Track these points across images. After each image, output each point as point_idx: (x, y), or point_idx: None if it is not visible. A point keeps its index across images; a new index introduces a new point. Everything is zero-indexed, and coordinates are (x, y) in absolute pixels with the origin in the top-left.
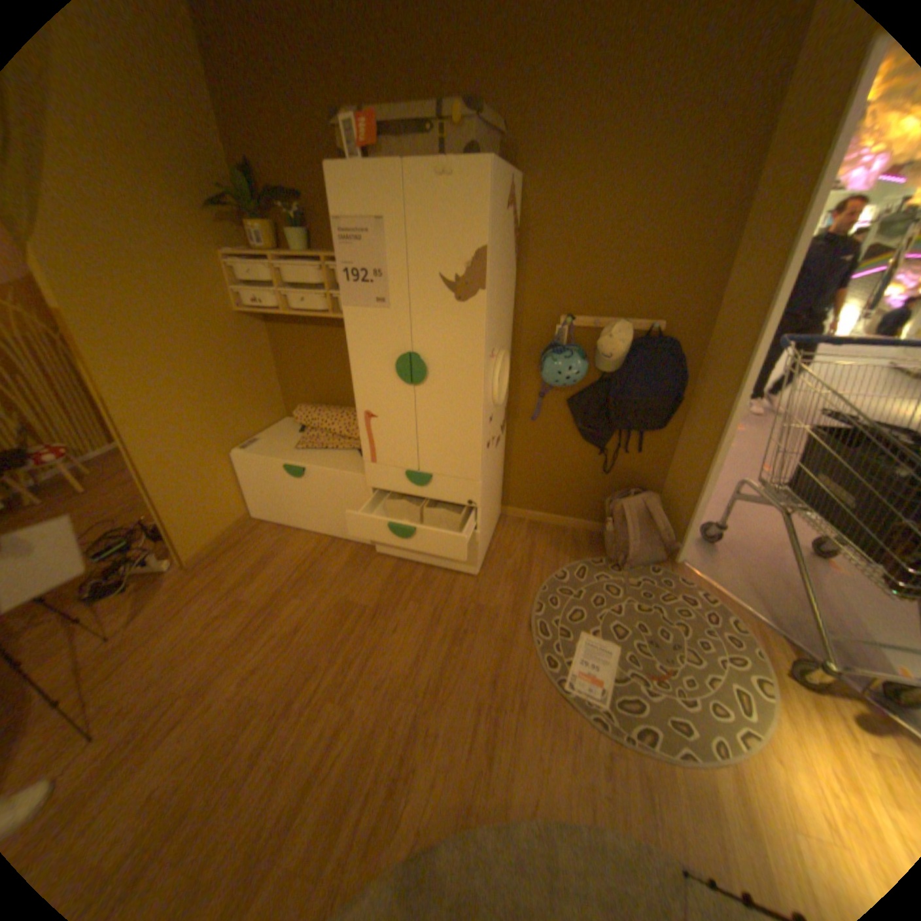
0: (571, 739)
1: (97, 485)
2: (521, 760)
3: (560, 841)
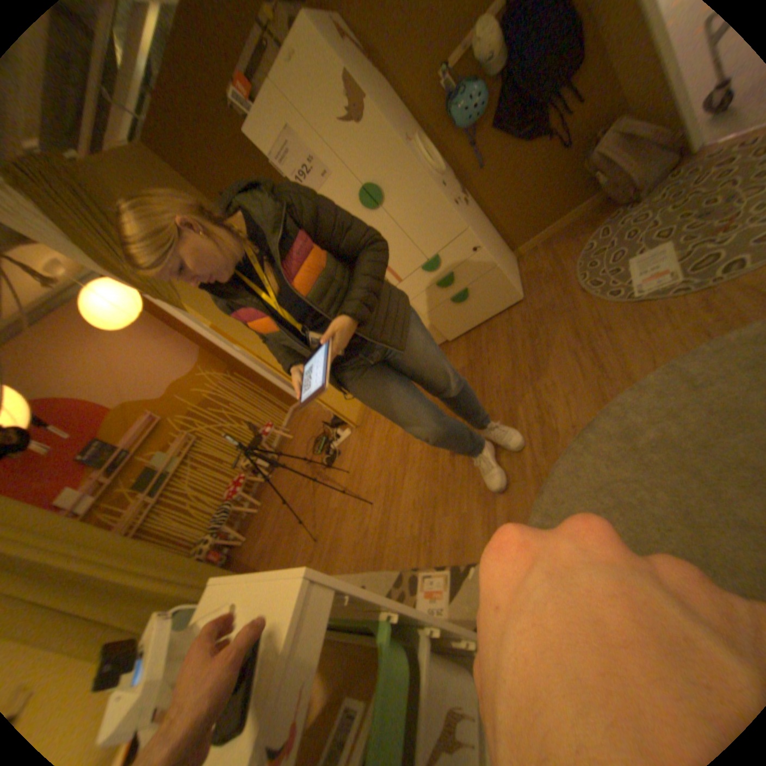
0: (662, 314)
1: (295, 430)
2: (626, 350)
3: (688, 362)
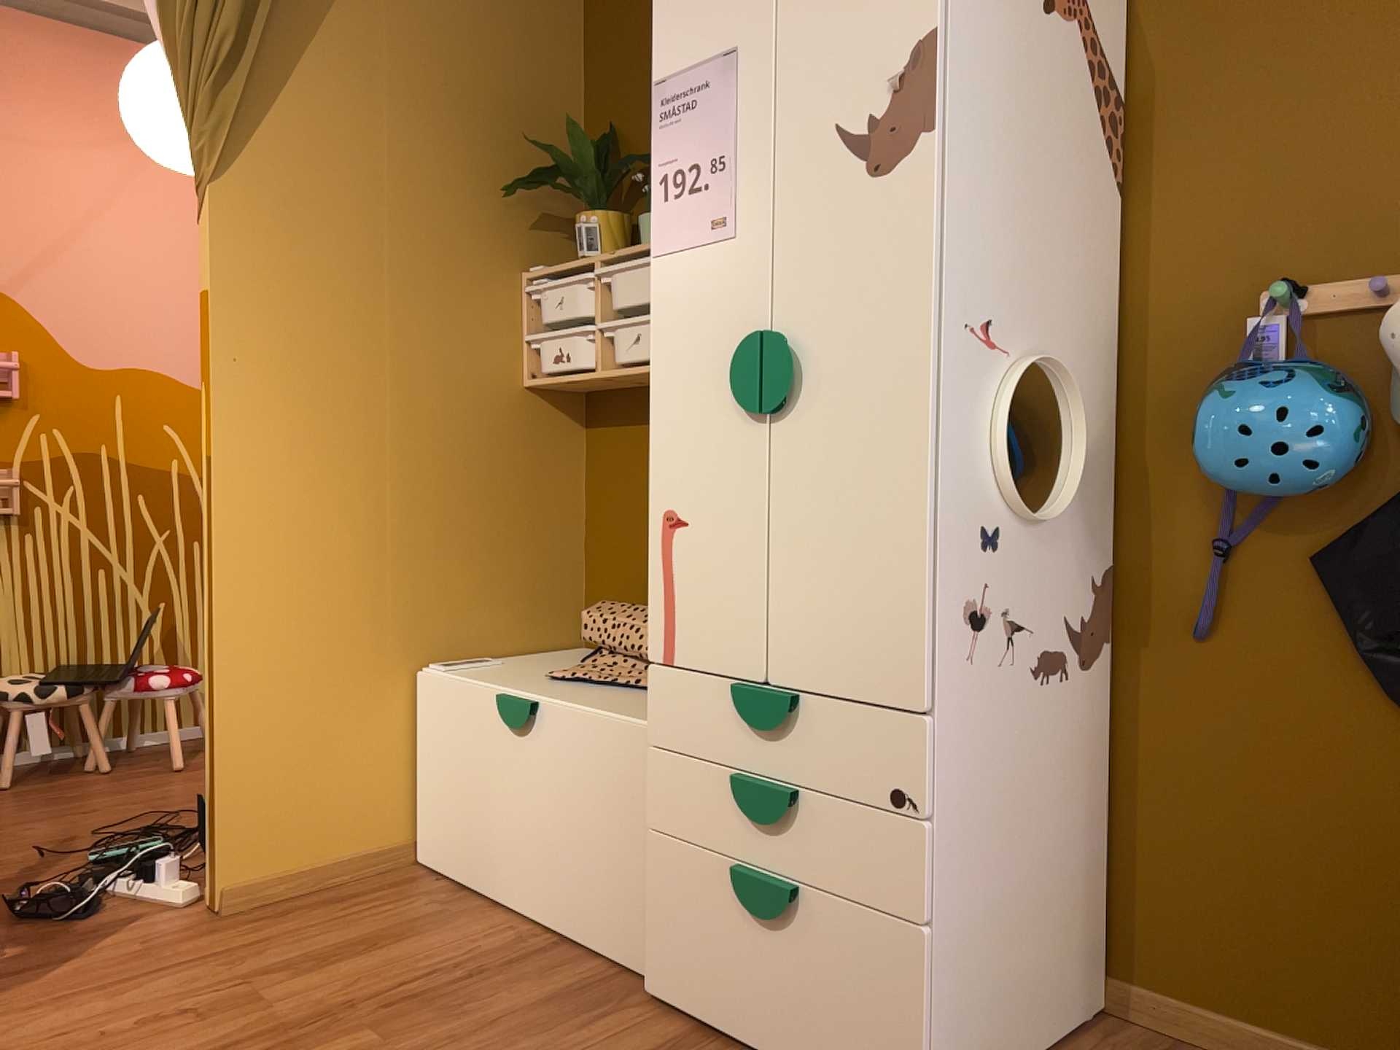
0: None
1: None
2: None
3: None
